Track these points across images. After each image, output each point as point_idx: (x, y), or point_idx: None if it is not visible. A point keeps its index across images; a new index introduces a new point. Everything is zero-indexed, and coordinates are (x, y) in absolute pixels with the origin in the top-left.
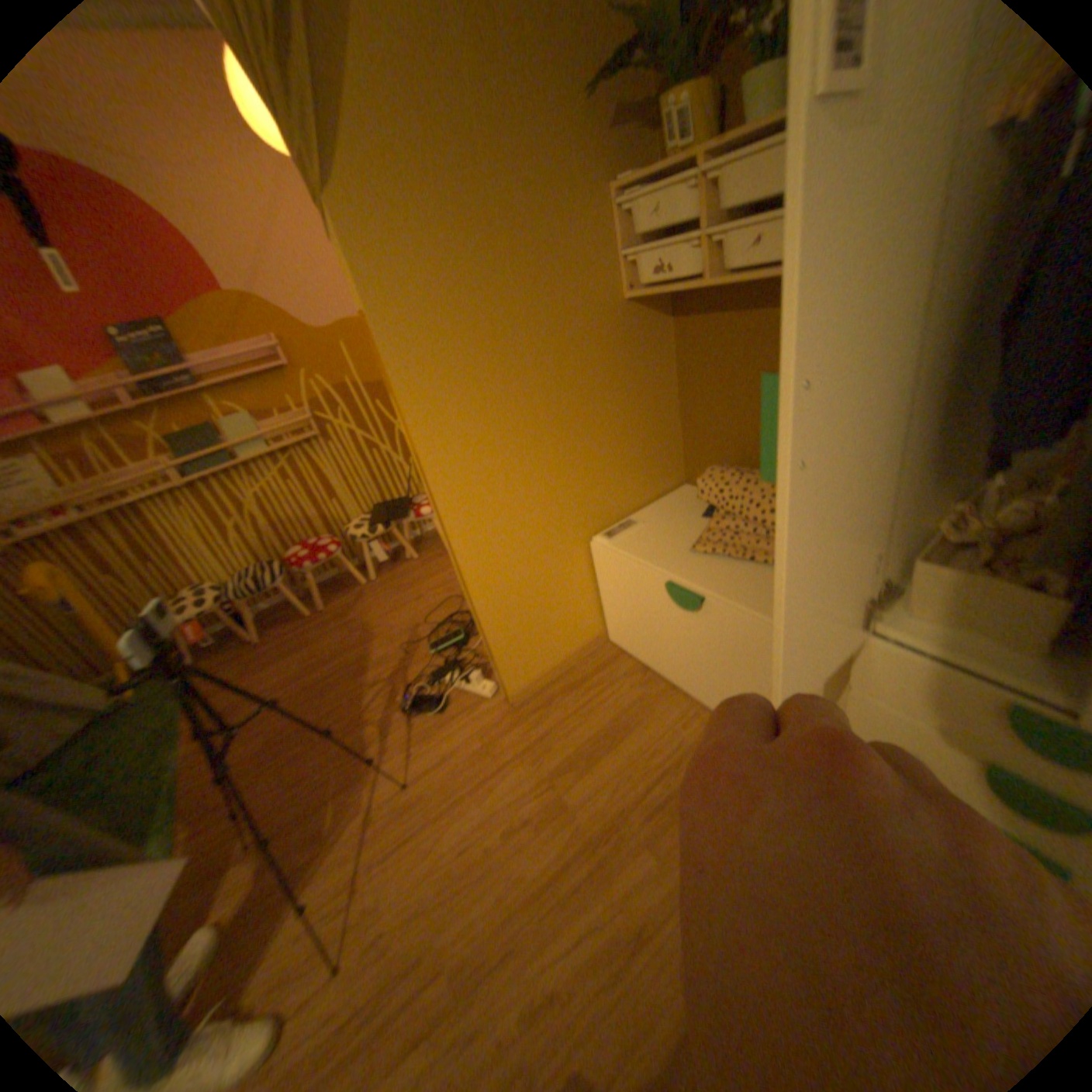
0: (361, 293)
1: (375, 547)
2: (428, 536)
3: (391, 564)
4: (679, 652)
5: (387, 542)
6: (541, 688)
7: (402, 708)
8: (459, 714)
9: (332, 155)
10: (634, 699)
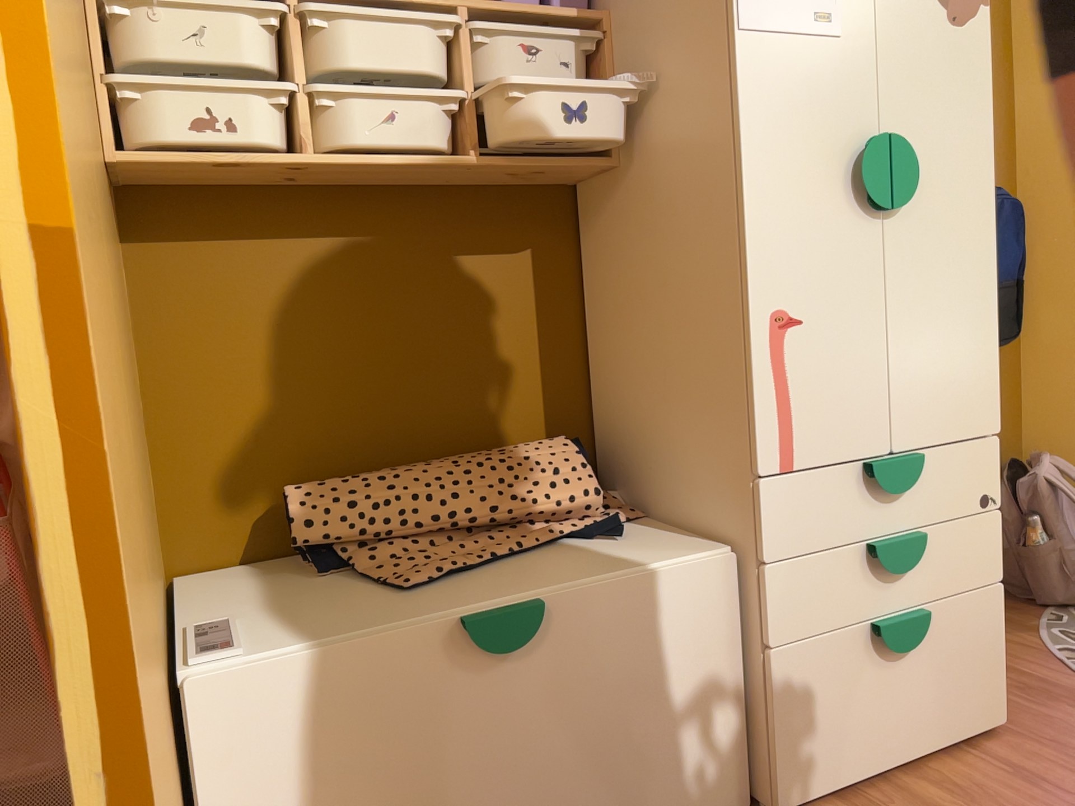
0: None
1: None
2: None
3: None
4: None
5: None
6: None
7: None
8: None
9: None
10: None
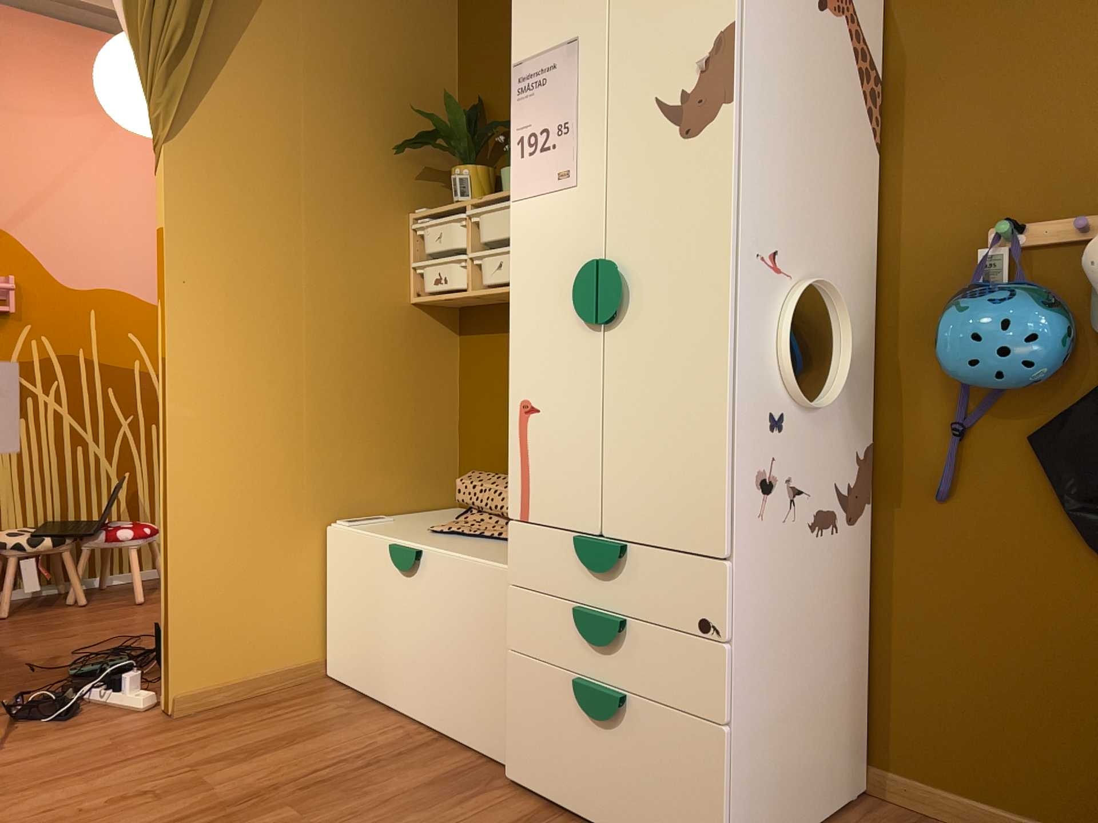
0: (168, 217)
1: (27, 570)
2: (110, 589)
3: (39, 608)
4: (395, 649)
5: (48, 568)
6: (215, 707)
7: (2, 717)
8: (88, 723)
9: (184, 128)
10: (331, 717)
